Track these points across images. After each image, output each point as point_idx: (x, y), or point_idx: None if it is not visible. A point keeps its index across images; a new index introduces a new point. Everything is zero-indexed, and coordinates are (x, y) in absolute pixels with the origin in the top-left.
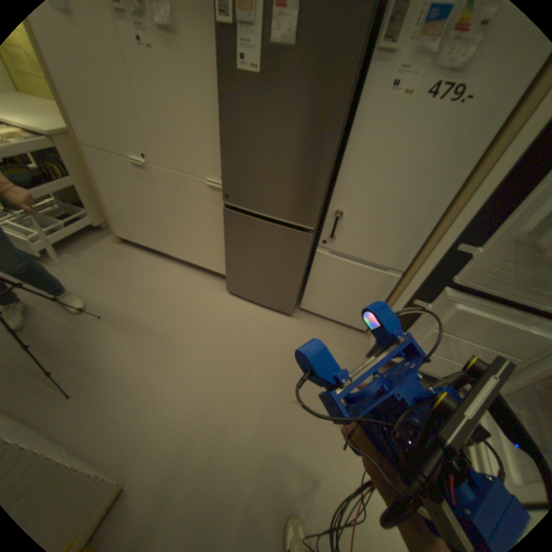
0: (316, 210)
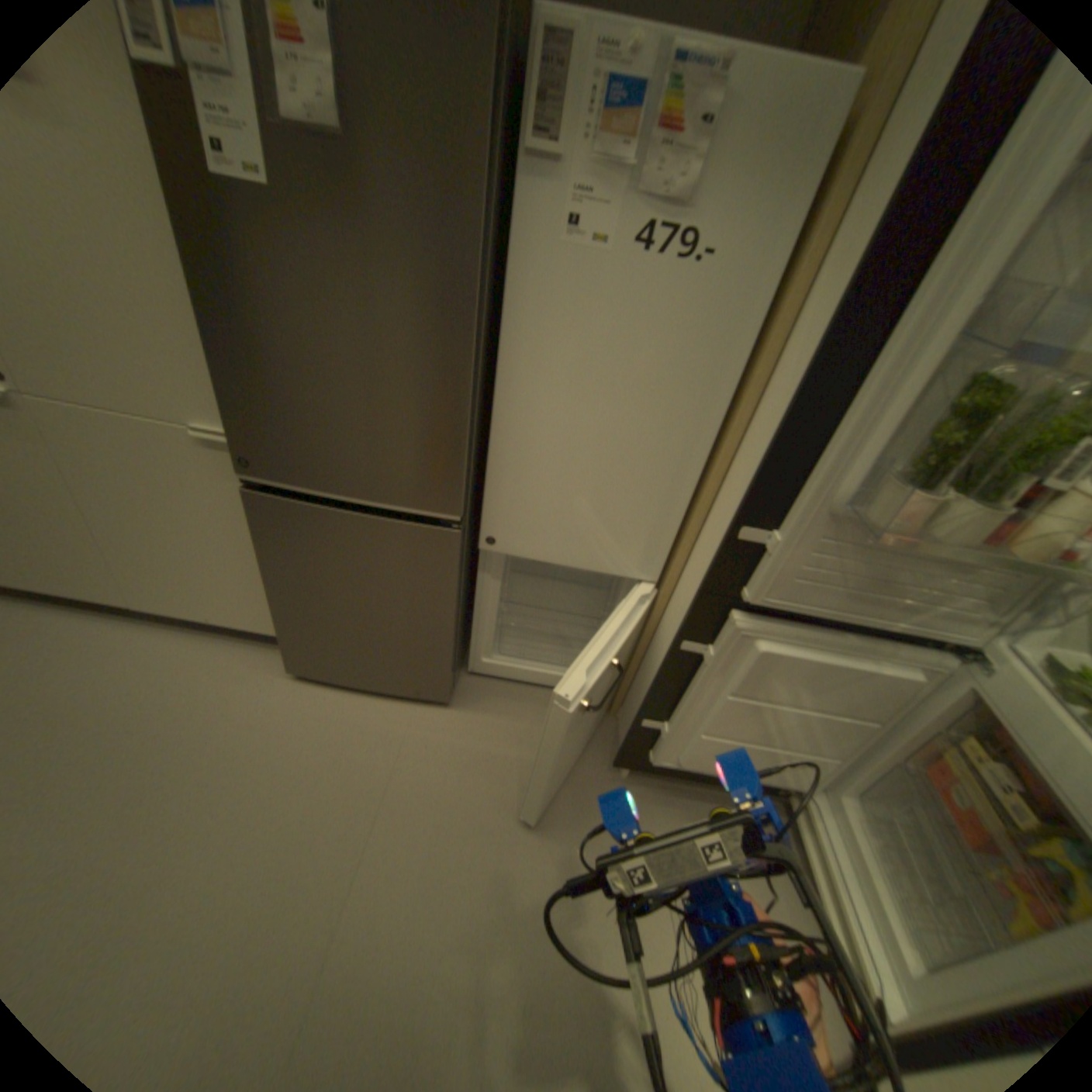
0: (458, 480)
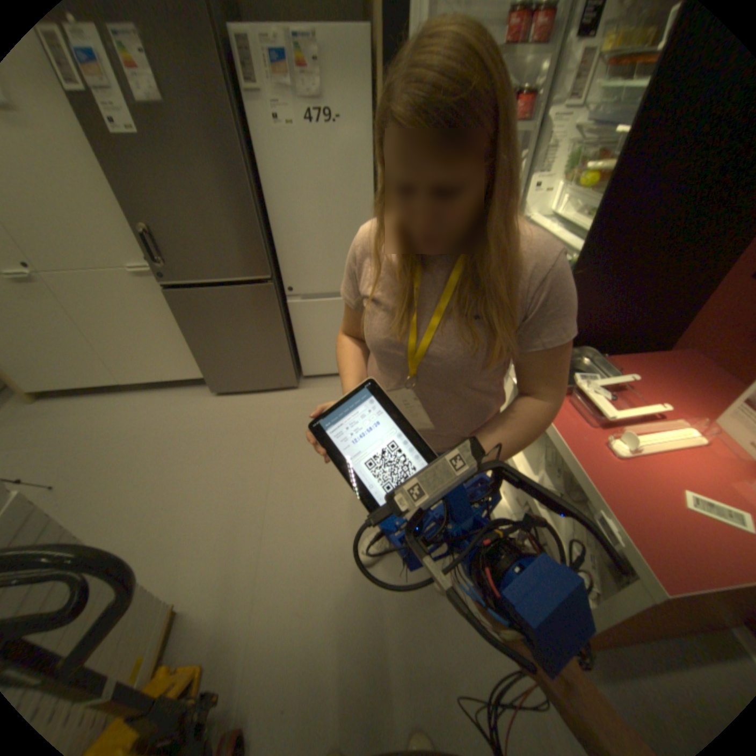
0: (263, 257)
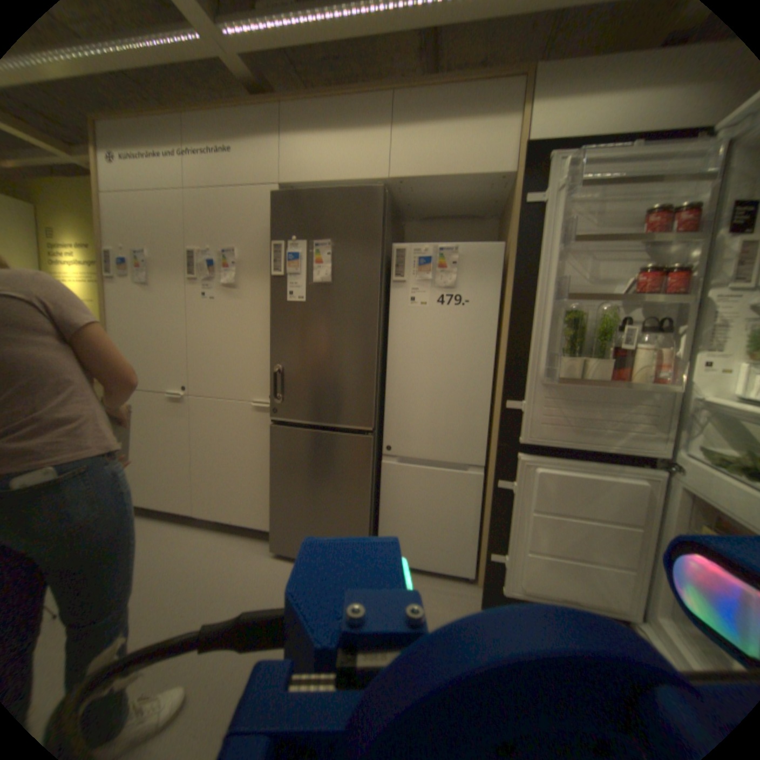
0: (370, 407)
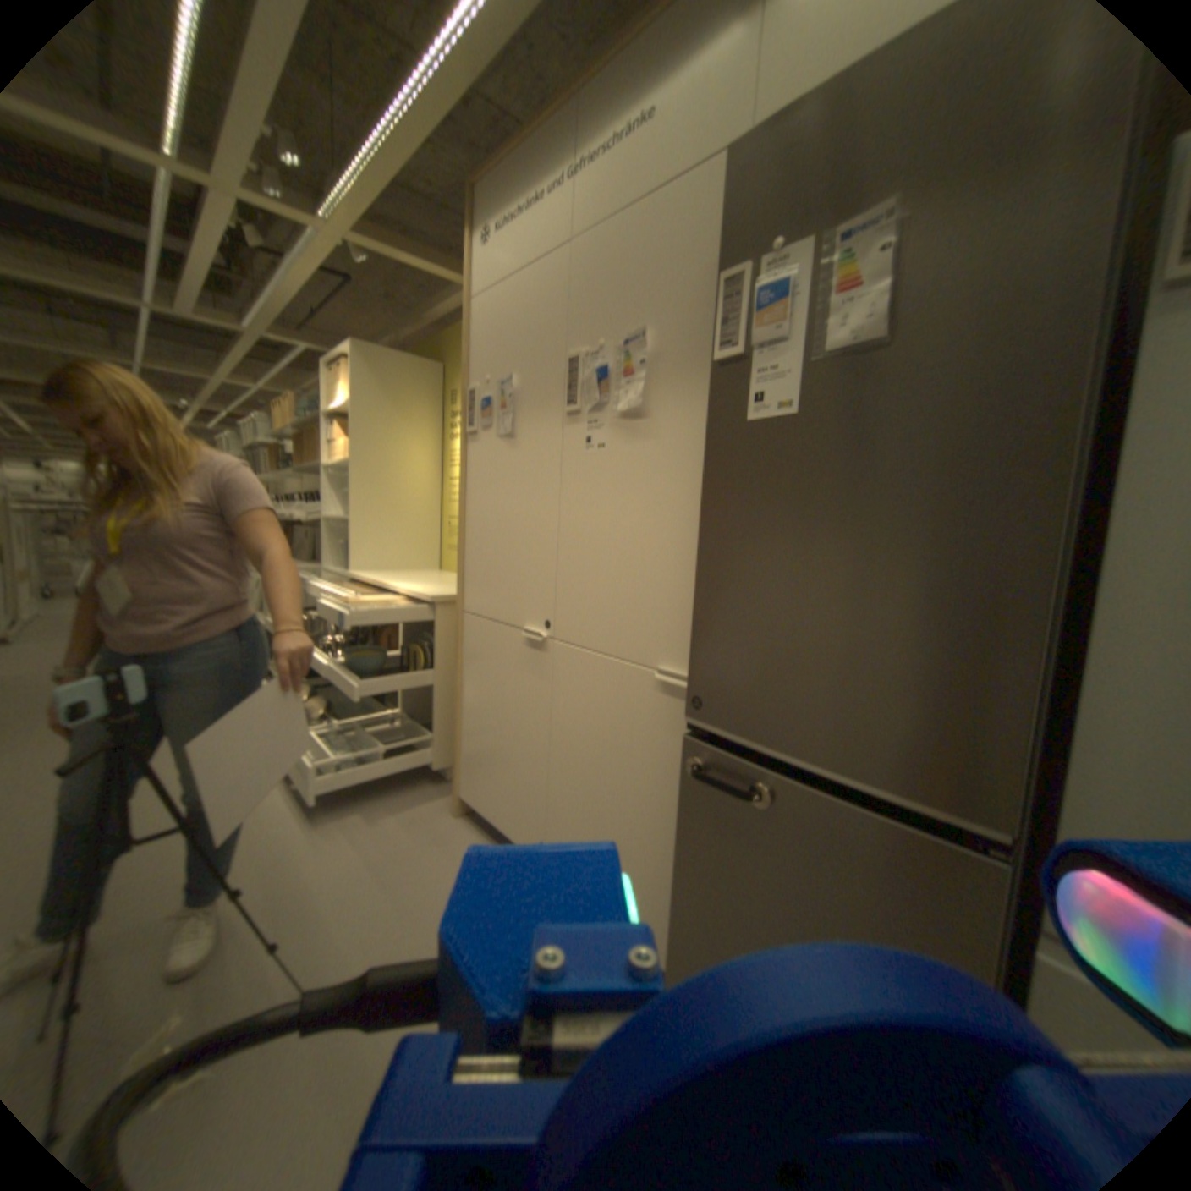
0: (1017, 764)
